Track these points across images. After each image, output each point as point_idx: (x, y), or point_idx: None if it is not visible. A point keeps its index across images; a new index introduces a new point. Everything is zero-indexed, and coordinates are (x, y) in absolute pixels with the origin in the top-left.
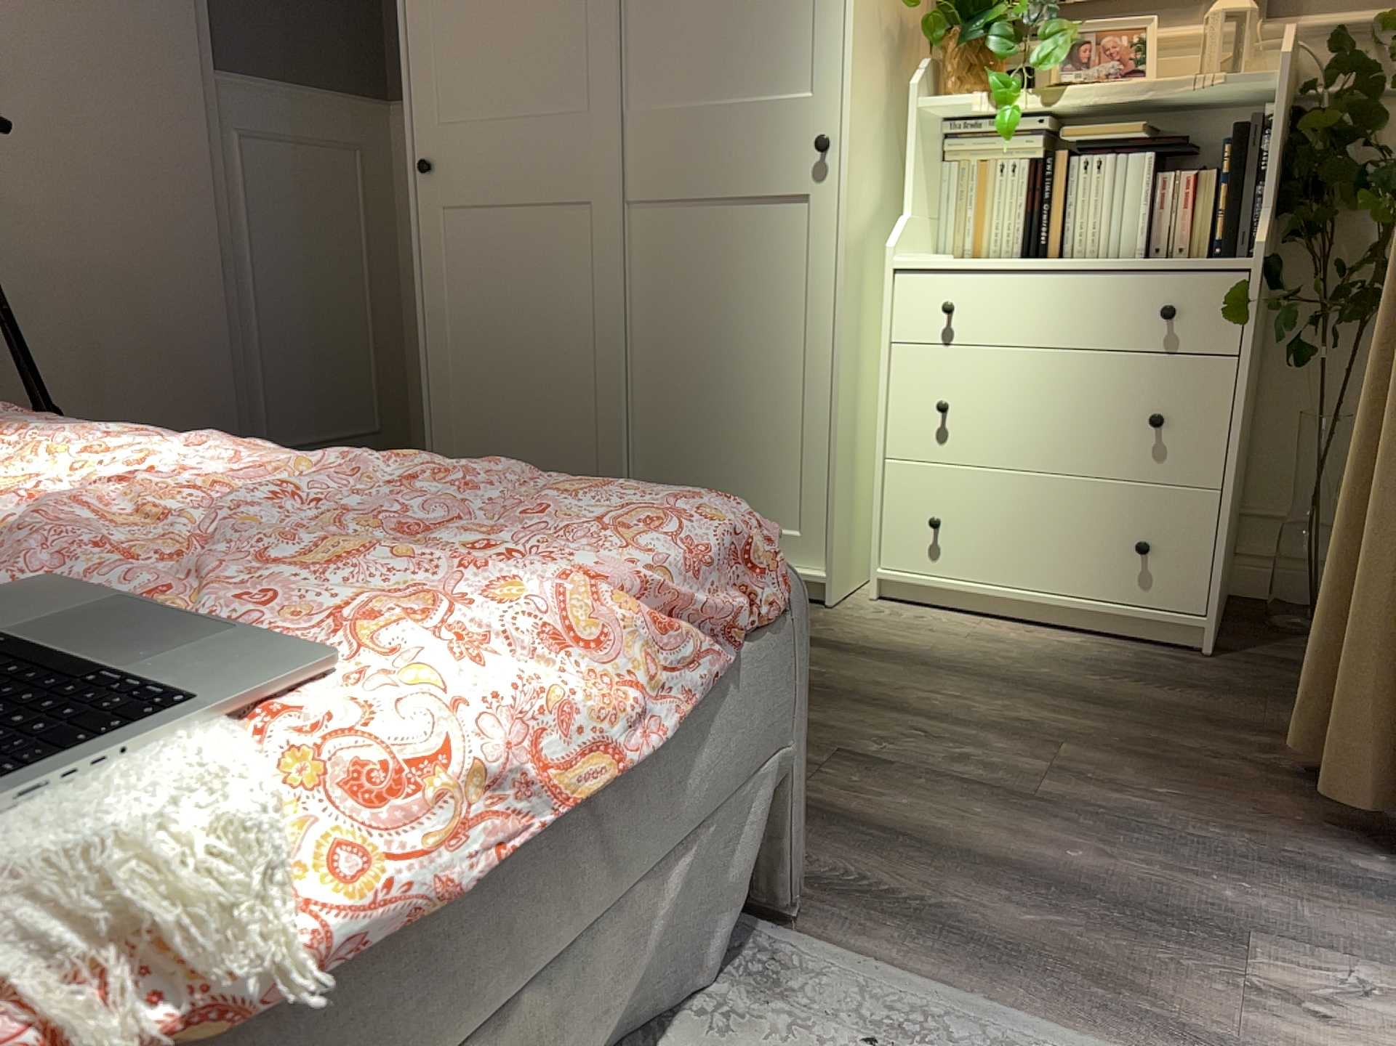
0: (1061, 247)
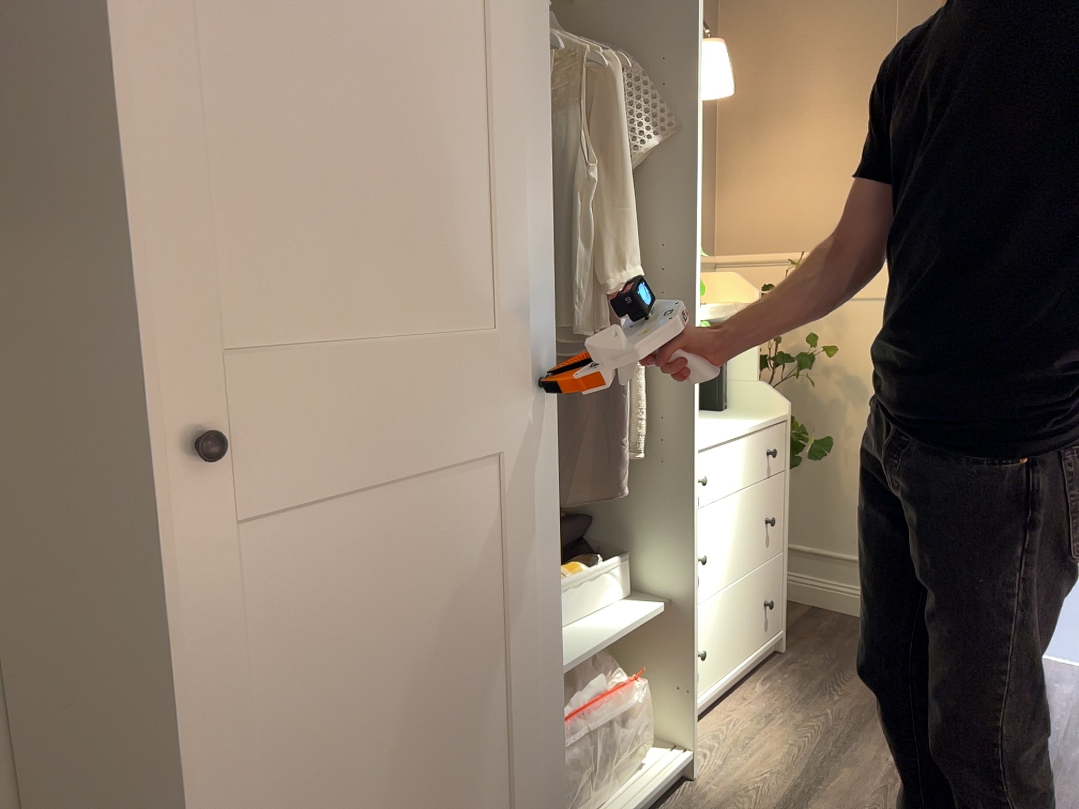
0: None
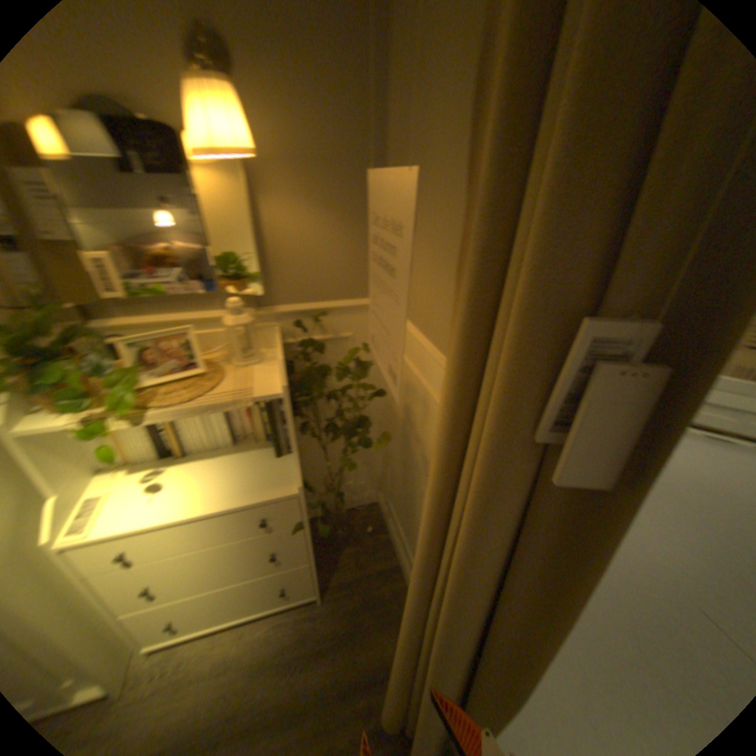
0: (179, 451)
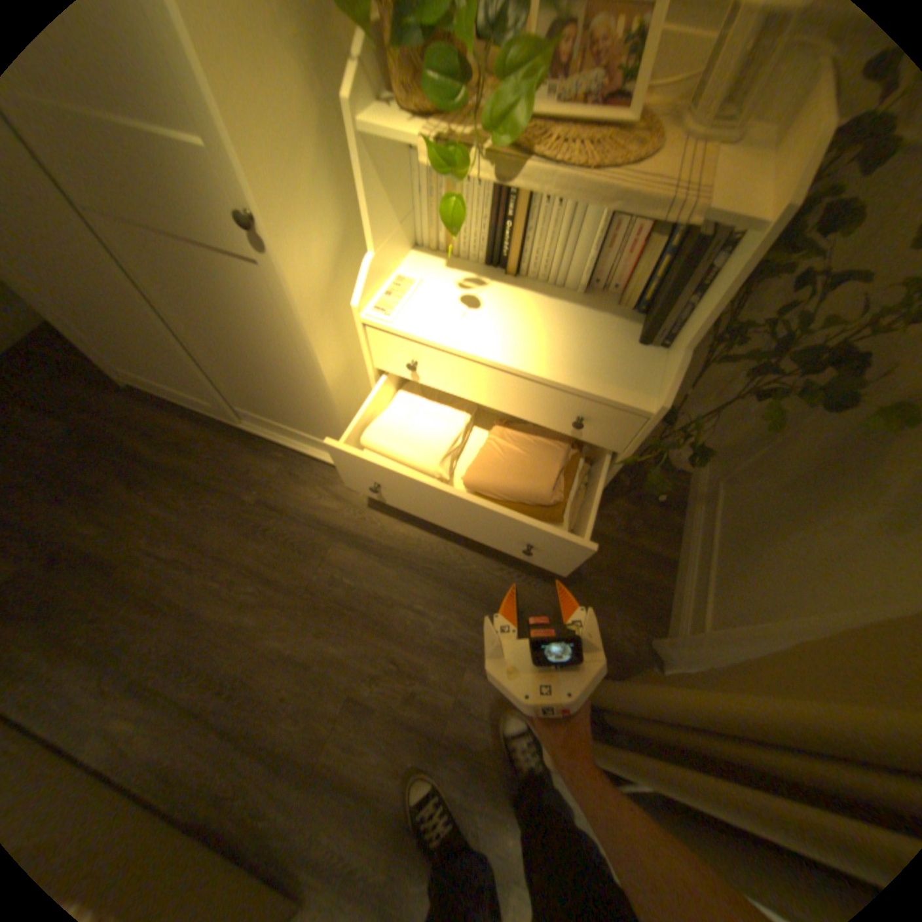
0: (518, 265)
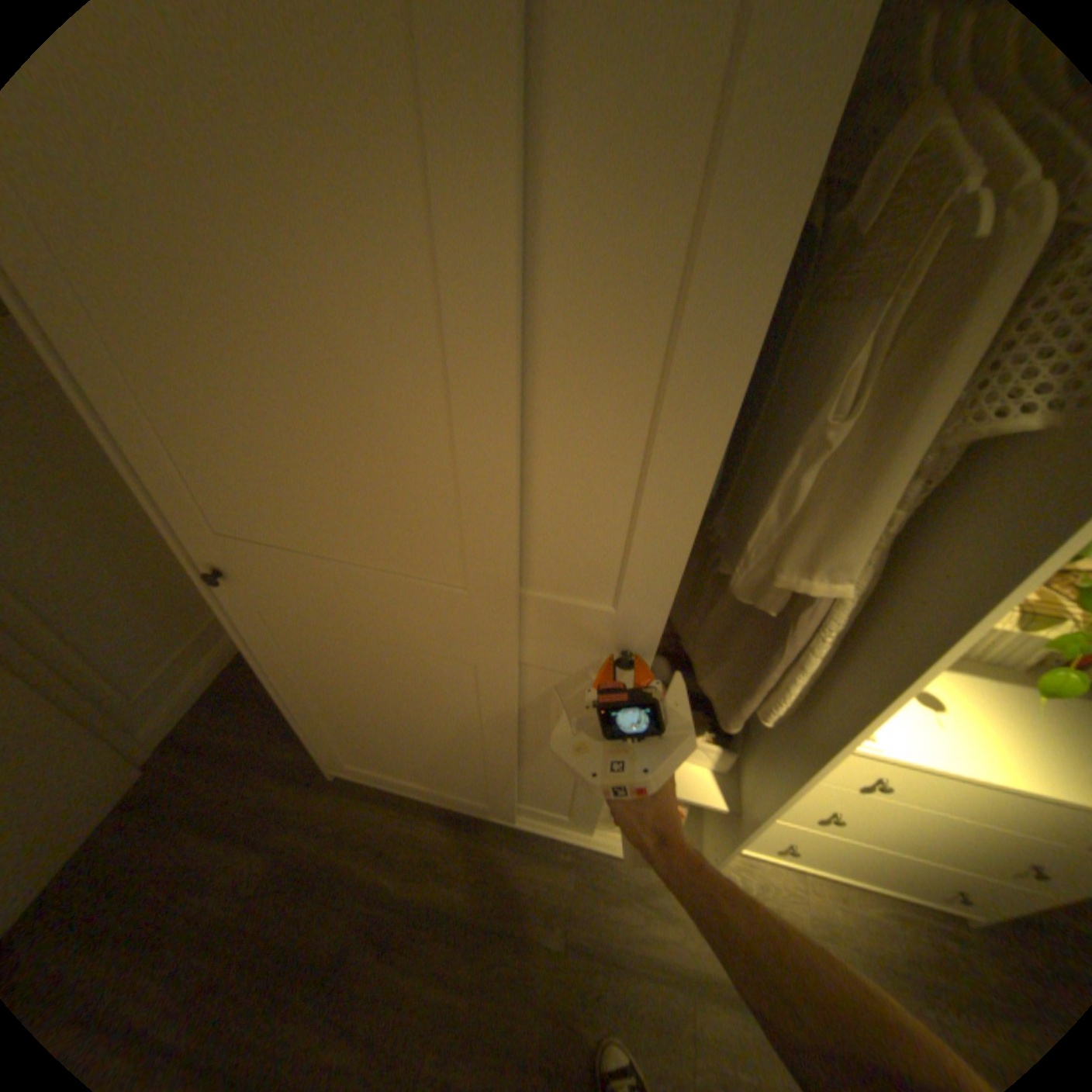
0: None
